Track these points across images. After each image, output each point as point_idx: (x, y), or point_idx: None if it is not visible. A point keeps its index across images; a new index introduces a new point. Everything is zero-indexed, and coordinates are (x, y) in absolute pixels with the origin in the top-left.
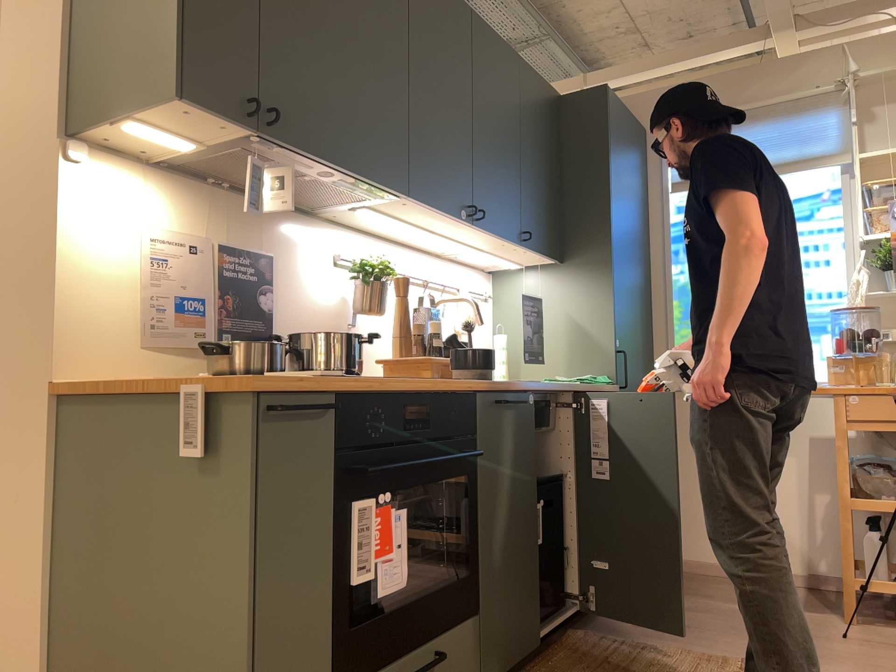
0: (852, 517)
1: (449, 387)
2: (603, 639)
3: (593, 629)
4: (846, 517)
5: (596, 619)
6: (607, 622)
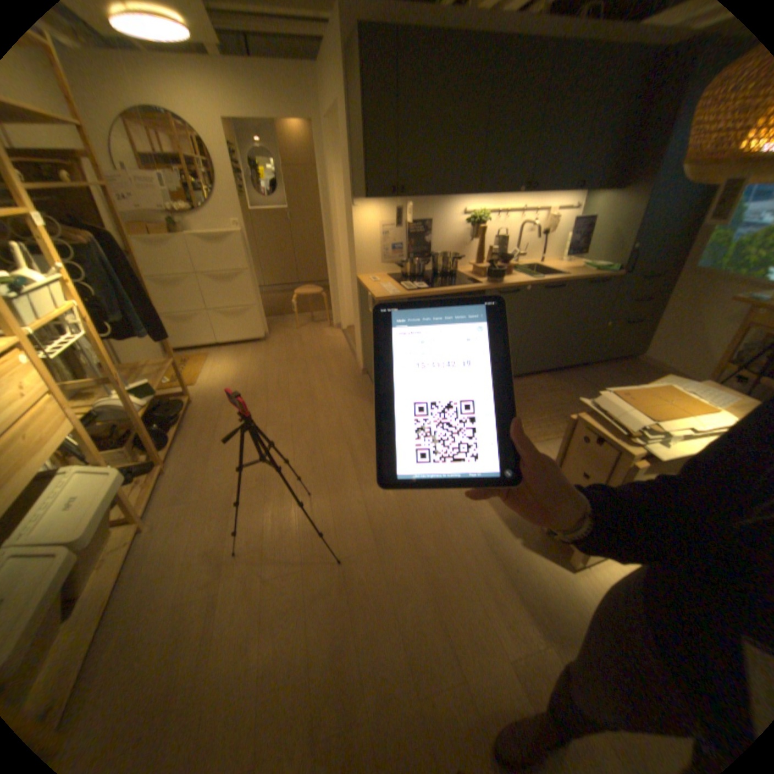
0: (719, 372)
1: (466, 289)
2: (551, 381)
3: (556, 376)
4: (716, 371)
5: (563, 373)
6: (566, 376)
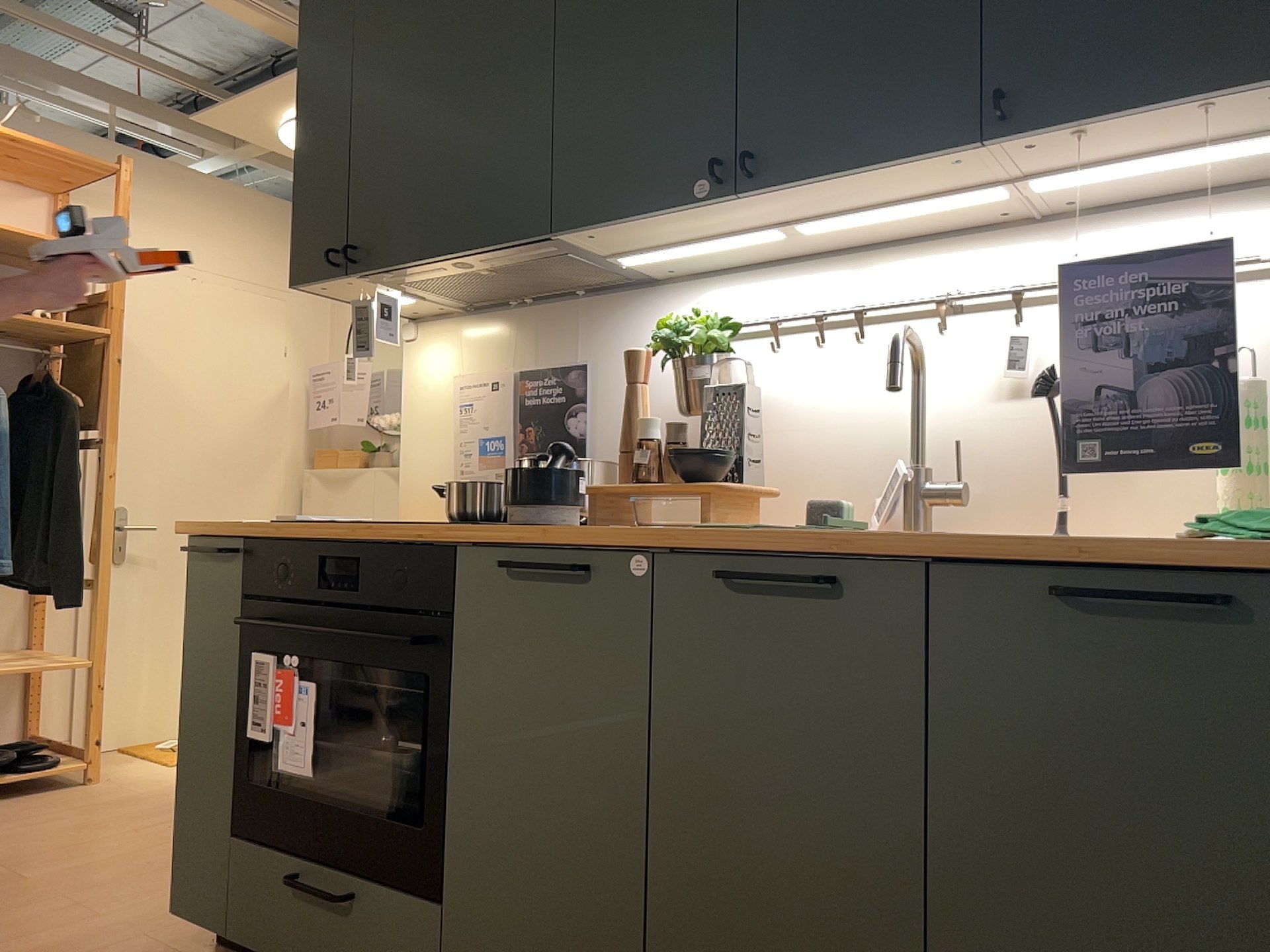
0: None
1: (404, 535)
2: None
3: None
4: None
5: None
6: None
